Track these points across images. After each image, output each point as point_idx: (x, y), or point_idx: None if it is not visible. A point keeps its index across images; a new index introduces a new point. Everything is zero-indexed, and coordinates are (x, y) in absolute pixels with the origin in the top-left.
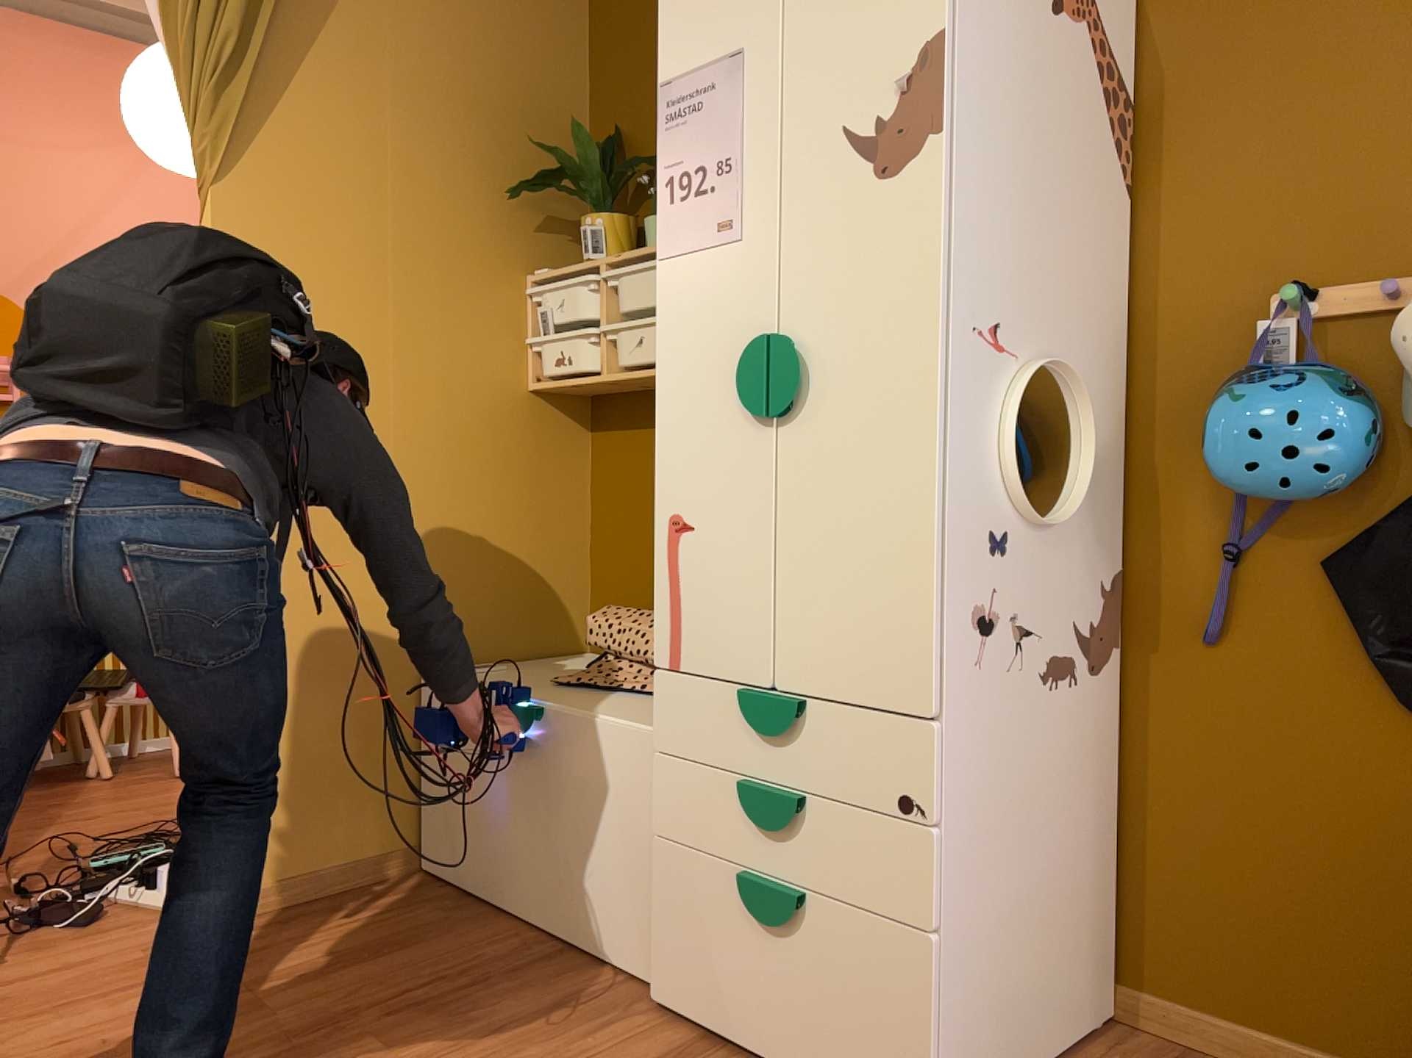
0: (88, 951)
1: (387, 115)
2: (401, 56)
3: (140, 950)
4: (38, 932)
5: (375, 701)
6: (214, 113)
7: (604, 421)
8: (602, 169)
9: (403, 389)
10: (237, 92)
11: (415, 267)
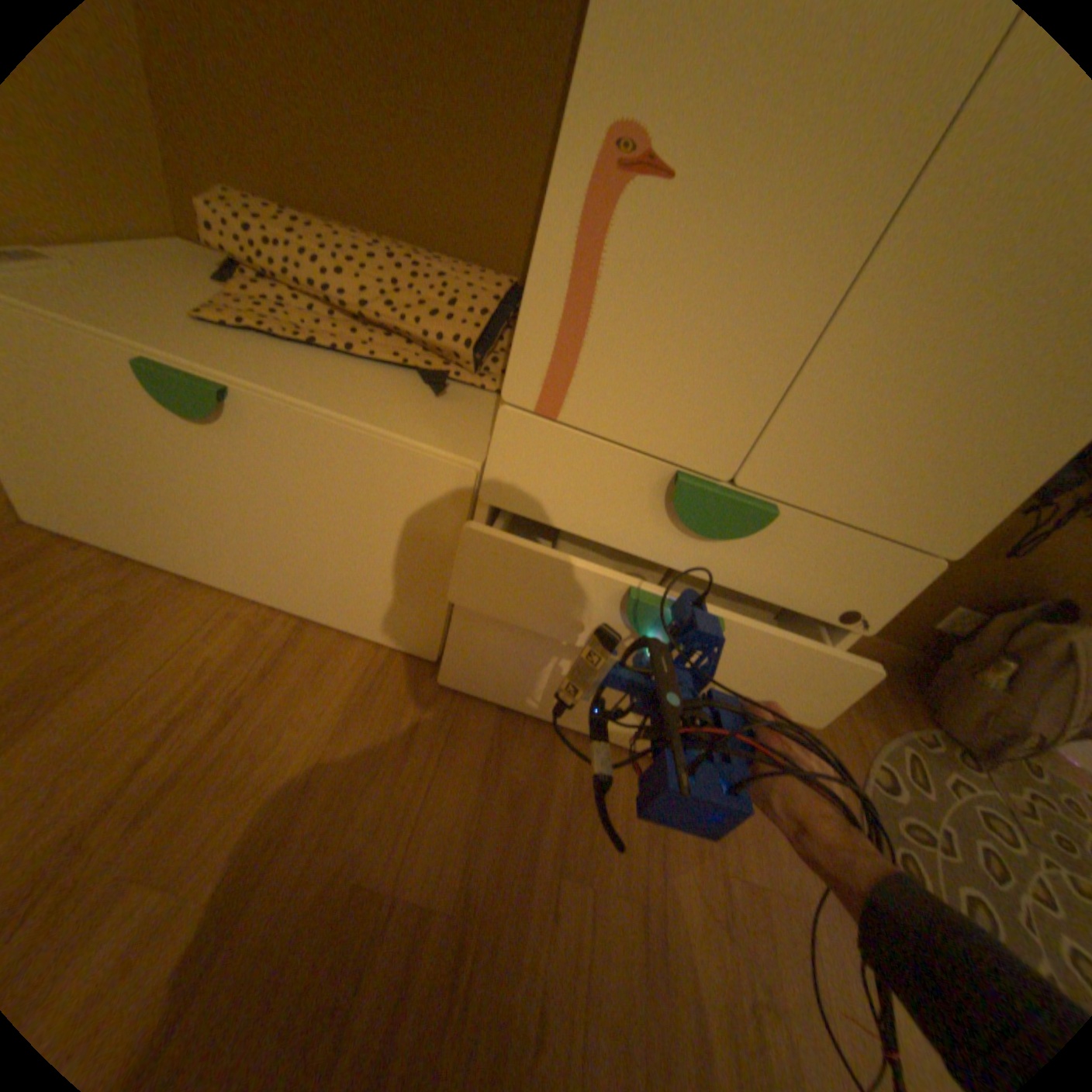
0: None
1: None
2: None
3: None
4: None
5: None
6: None
7: None
8: None
9: None
10: None
11: None
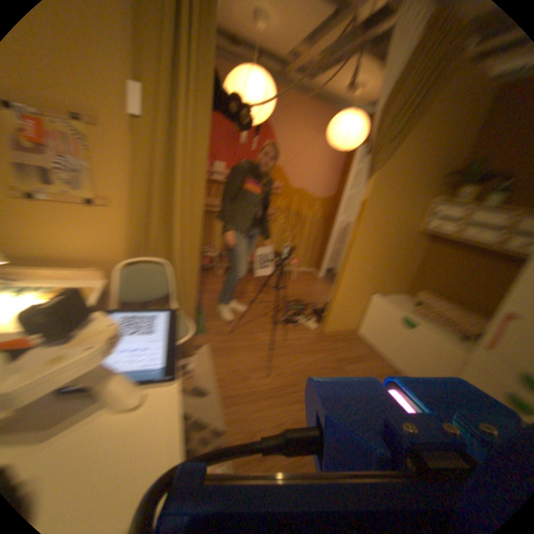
0: (299, 336)
1: (420, 150)
2: (431, 131)
3: (309, 339)
4: (287, 325)
5: (361, 298)
6: (382, 150)
7: (437, 240)
8: (477, 172)
9: (394, 227)
10: (391, 144)
11: (409, 195)
